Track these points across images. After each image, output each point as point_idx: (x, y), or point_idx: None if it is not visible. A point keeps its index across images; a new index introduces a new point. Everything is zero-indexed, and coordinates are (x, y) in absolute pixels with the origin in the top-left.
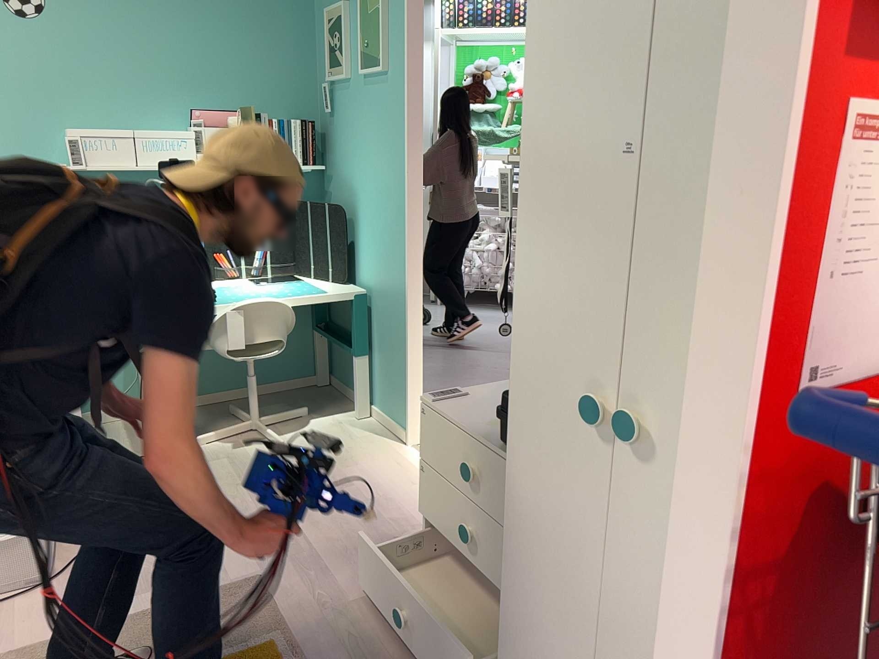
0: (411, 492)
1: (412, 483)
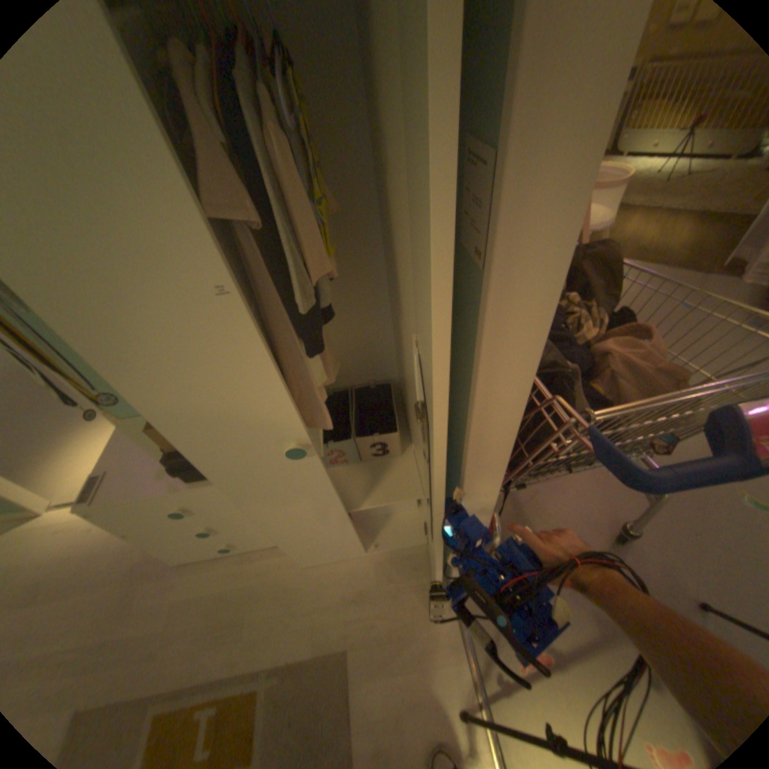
0: (95, 536)
1: (87, 531)
